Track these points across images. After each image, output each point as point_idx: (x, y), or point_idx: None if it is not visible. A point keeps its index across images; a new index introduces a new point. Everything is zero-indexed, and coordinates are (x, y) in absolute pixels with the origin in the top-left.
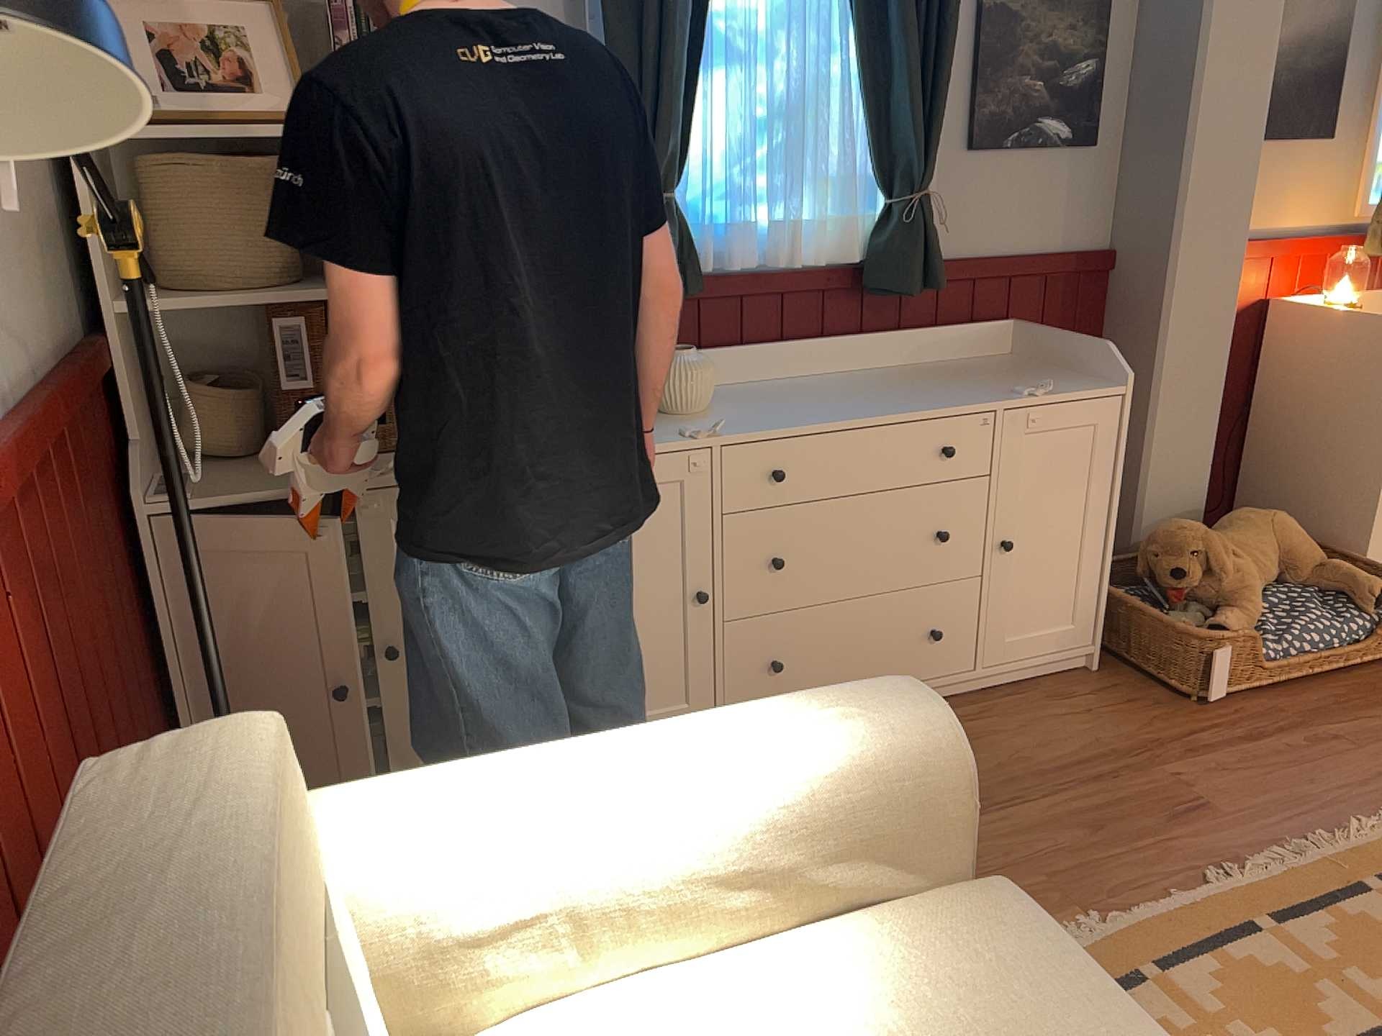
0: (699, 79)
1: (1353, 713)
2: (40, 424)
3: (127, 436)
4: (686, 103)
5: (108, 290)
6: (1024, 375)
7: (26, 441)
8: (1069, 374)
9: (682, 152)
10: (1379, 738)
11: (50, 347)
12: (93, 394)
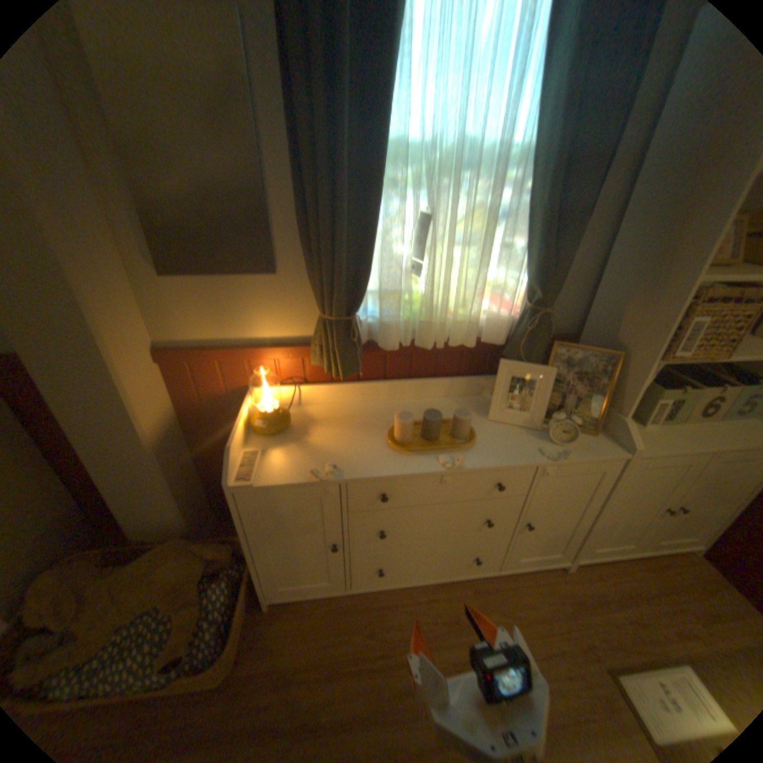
0: None
1: None
2: None
3: None
4: None
5: None
6: None
7: None
8: None
9: None
10: None
11: None
12: None
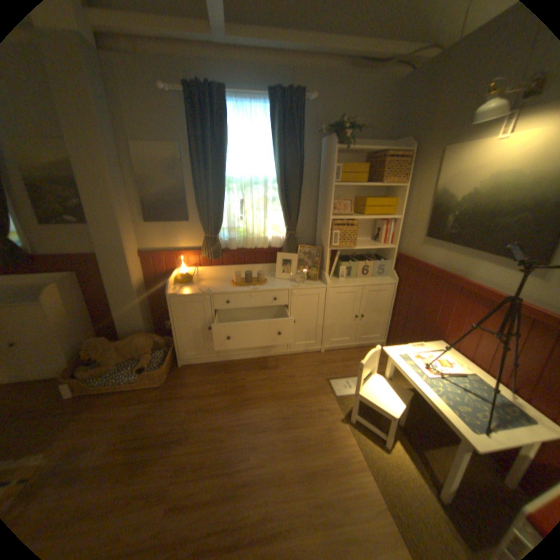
0: None
1: (102, 409)
2: None
3: None
4: None
5: None
6: (38, 293)
7: None
8: (47, 294)
9: None
10: (88, 422)
11: None
12: None
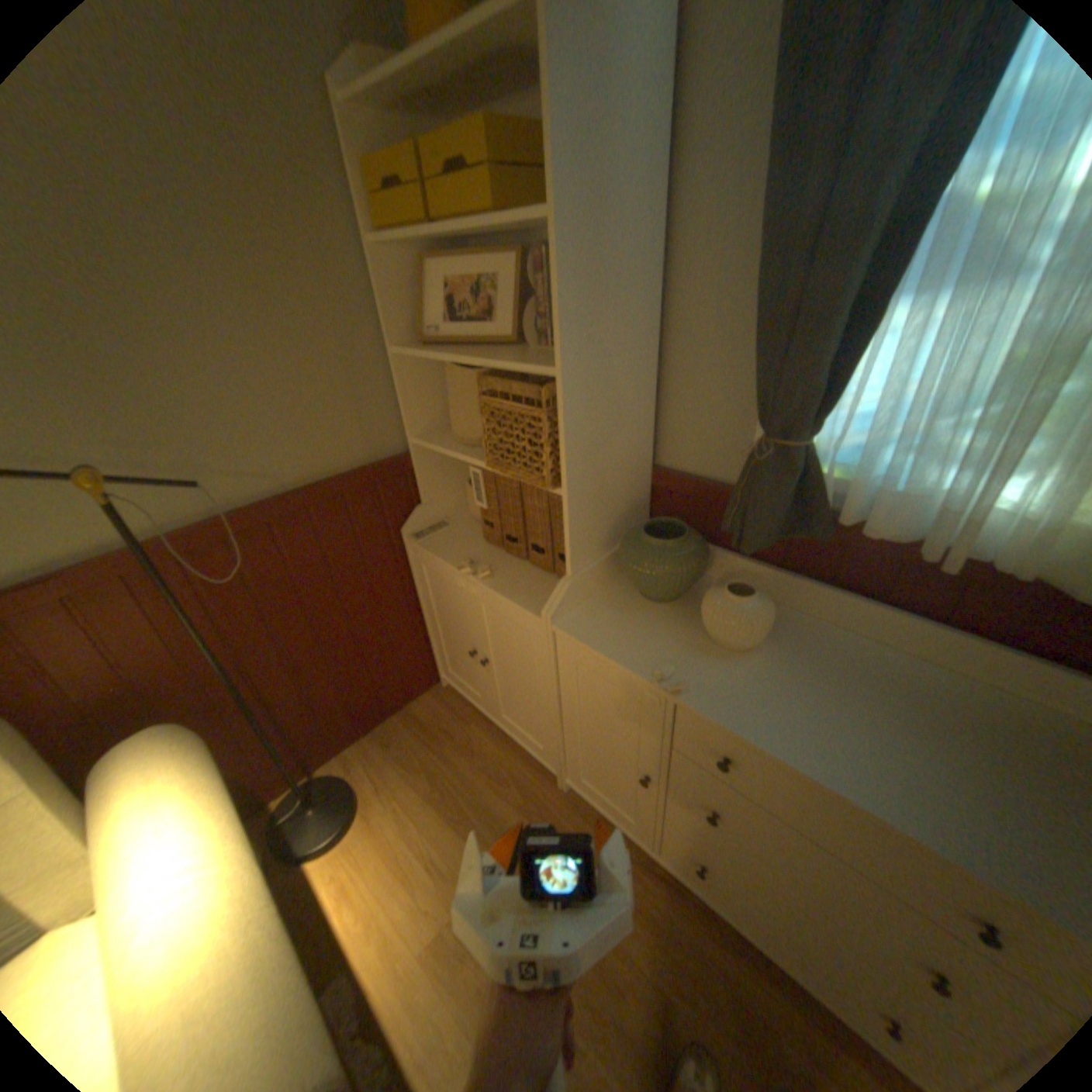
0: (896, 305)
1: None
2: (236, 522)
3: (423, 499)
4: (855, 340)
5: (413, 429)
6: None
7: (200, 535)
8: None
9: (835, 397)
10: None
11: (333, 466)
12: (388, 481)
